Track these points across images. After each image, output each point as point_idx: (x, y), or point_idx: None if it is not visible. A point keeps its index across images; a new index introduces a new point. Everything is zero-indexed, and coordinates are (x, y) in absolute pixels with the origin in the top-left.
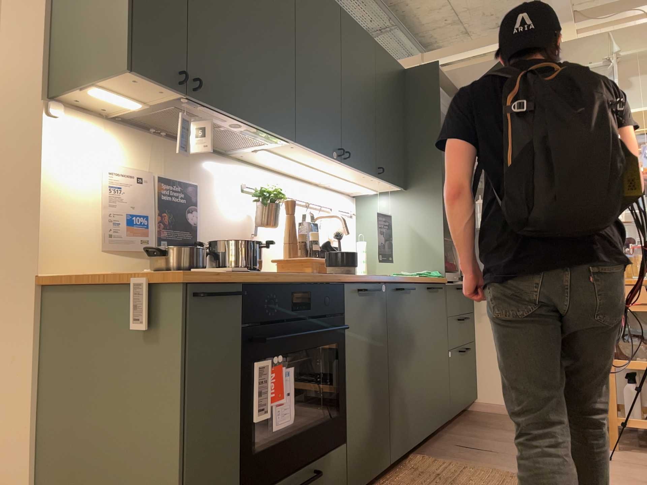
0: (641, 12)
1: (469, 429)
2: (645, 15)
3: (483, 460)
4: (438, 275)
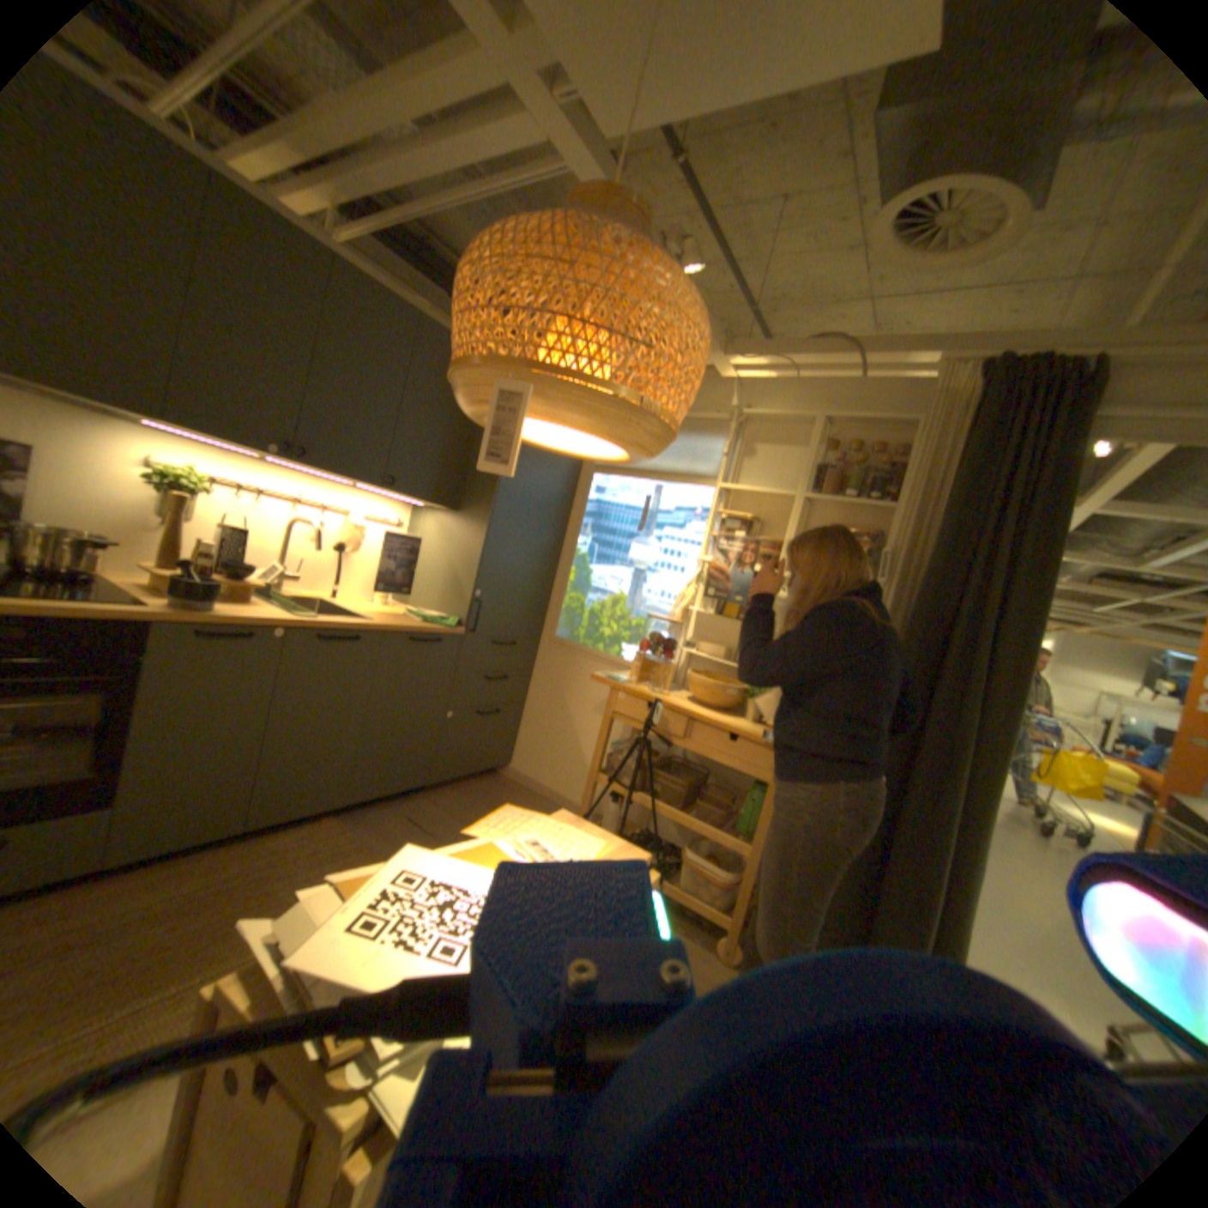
0: (789, 357)
1: (457, 797)
2: (795, 363)
3: (402, 844)
4: (445, 623)
